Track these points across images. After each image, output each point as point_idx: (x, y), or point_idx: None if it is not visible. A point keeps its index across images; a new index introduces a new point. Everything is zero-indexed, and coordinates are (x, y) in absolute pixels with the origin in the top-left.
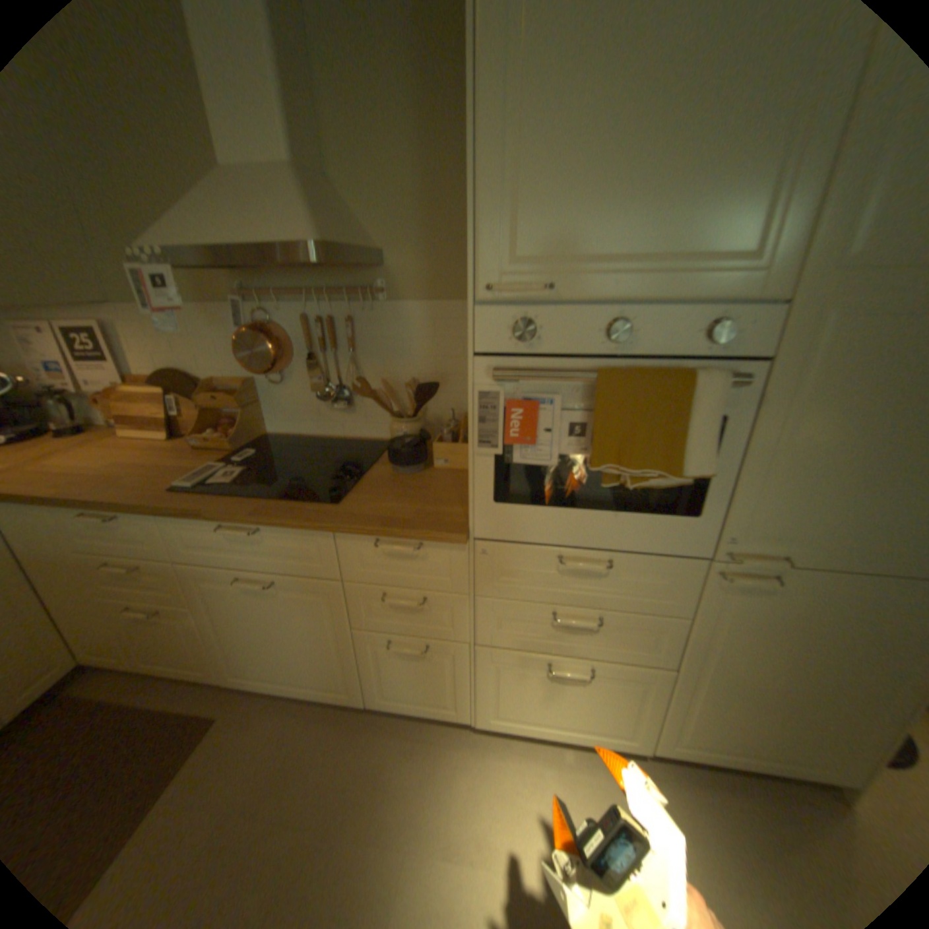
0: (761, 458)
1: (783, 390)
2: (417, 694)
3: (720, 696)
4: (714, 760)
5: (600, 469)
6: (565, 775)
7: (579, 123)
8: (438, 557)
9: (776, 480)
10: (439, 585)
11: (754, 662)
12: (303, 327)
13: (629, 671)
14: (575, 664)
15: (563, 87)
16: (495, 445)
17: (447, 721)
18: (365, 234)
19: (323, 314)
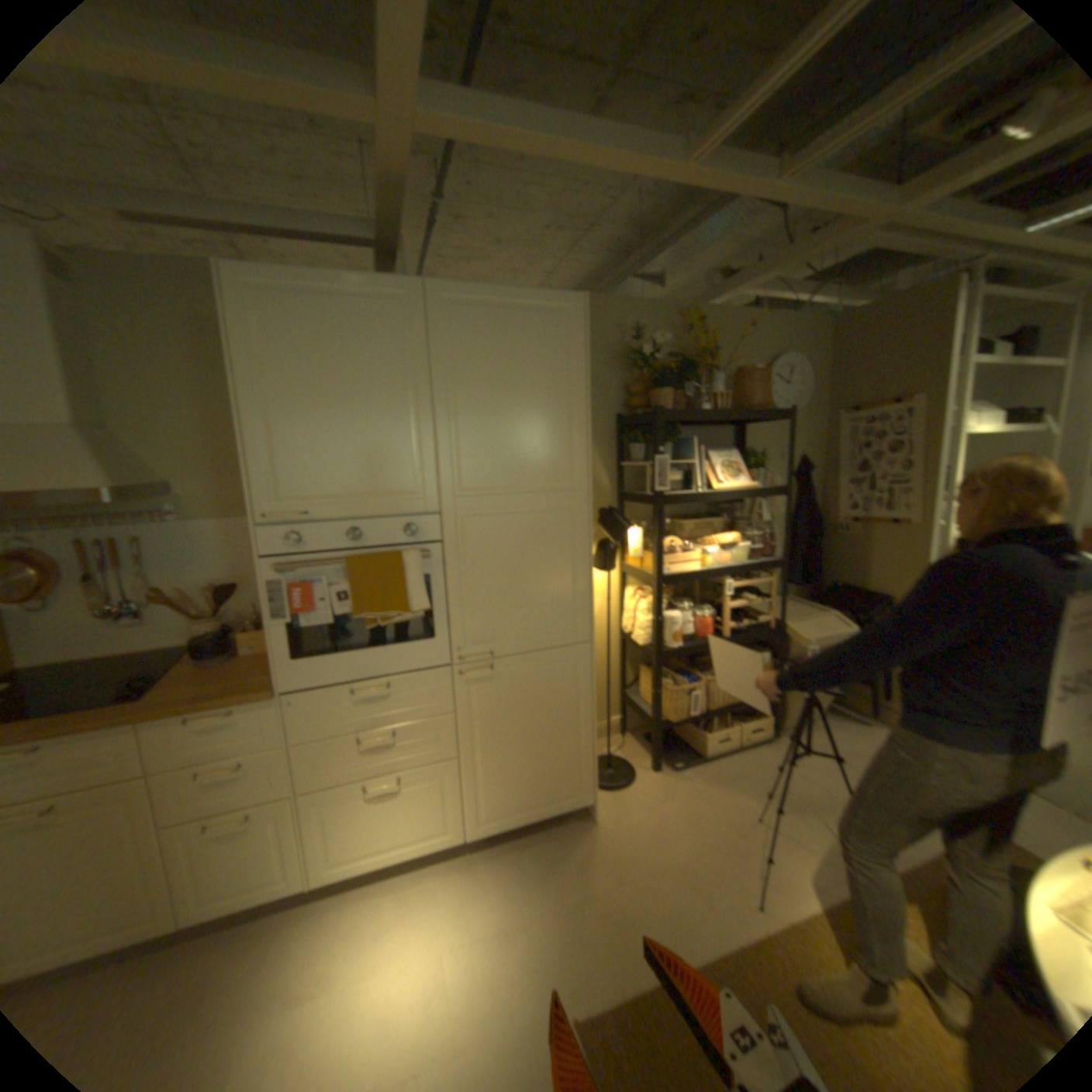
0: (454, 597)
1: (452, 558)
2: (241, 881)
3: (490, 767)
4: (505, 826)
5: (360, 620)
6: (398, 897)
7: (307, 438)
8: (249, 722)
9: (467, 607)
10: (253, 748)
11: (500, 732)
12: (80, 553)
13: (425, 772)
14: (384, 782)
15: (294, 422)
16: (285, 618)
17: (278, 900)
18: (152, 472)
19: (104, 539)
